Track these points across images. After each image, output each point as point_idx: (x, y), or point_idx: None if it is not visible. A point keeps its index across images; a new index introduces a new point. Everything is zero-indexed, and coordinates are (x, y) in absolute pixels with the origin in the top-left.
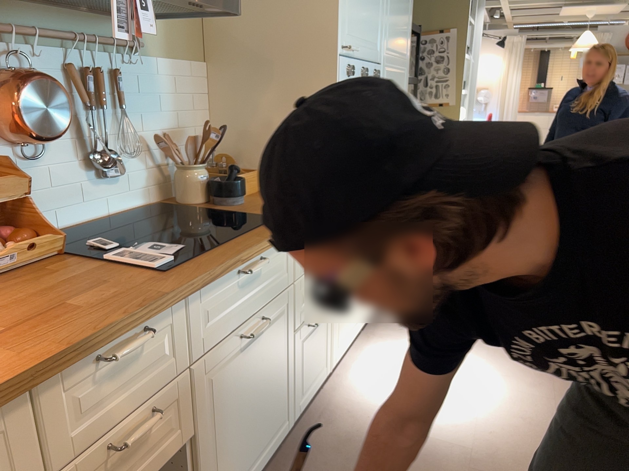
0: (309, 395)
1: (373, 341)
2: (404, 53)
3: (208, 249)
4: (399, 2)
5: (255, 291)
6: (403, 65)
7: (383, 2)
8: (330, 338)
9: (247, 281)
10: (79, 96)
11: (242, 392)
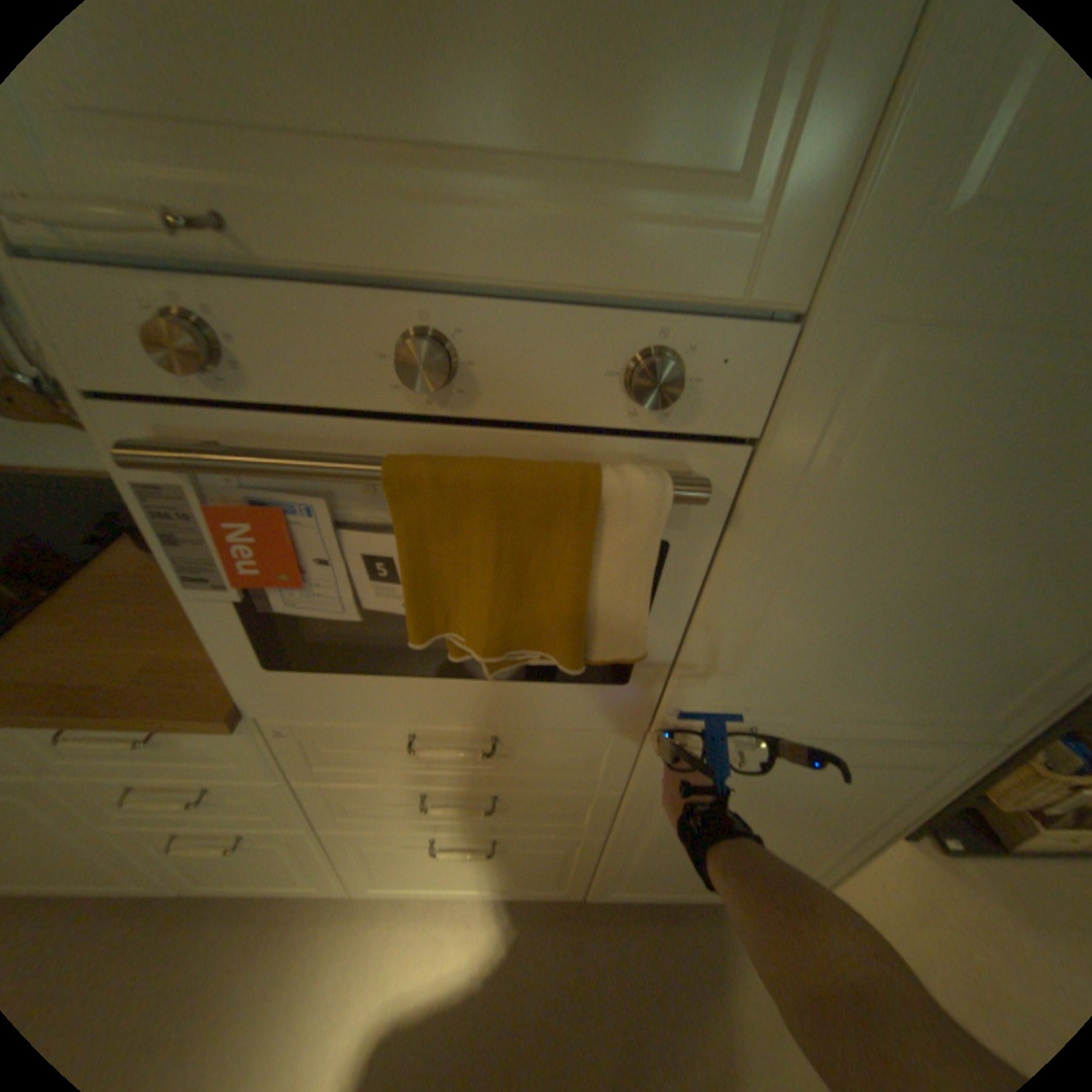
0: (238, 893)
1: (553, 938)
2: None
3: None
4: None
5: None
6: None
7: None
8: (327, 871)
9: None
10: None
11: None
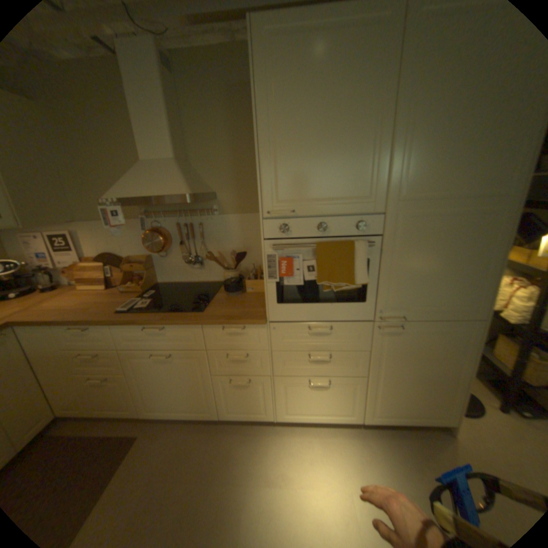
0: (239, 418)
1: (354, 442)
2: (490, 187)
3: (145, 312)
4: (460, 130)
5: (163, 341)
6: (487, 202)
7: (383, 148)
8: (272, 403)
9: (155, 334)
10: (179, 235)
11: (159, 378)
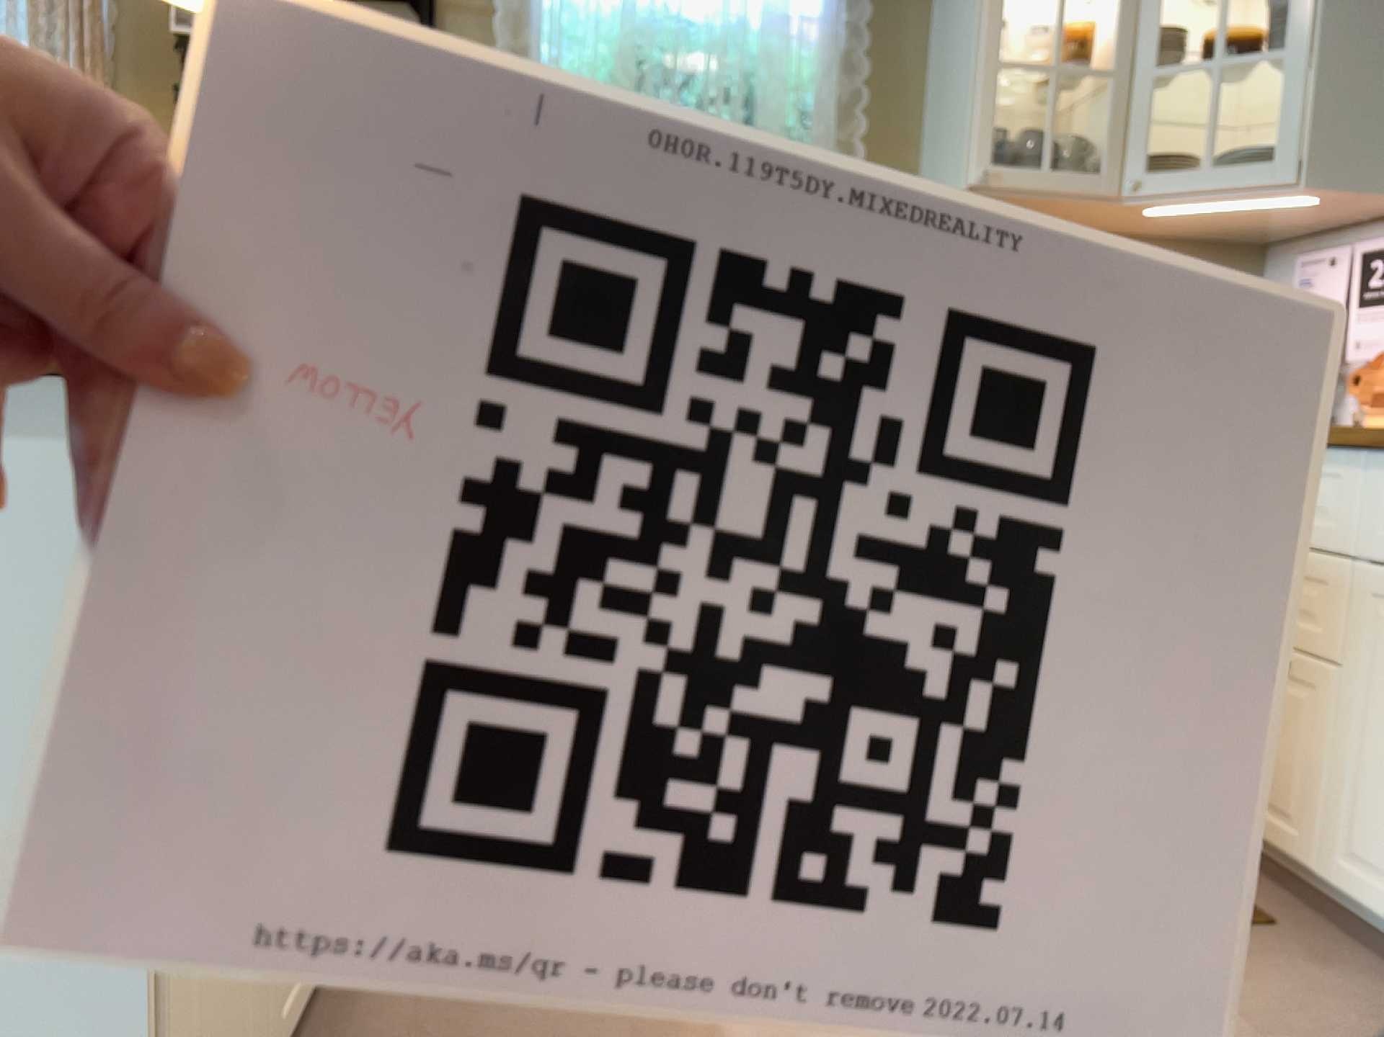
0: None
1: None
2: None
3: None
4: None
5: None
6: None
7: None
8: None
9: None
10: None
11: None
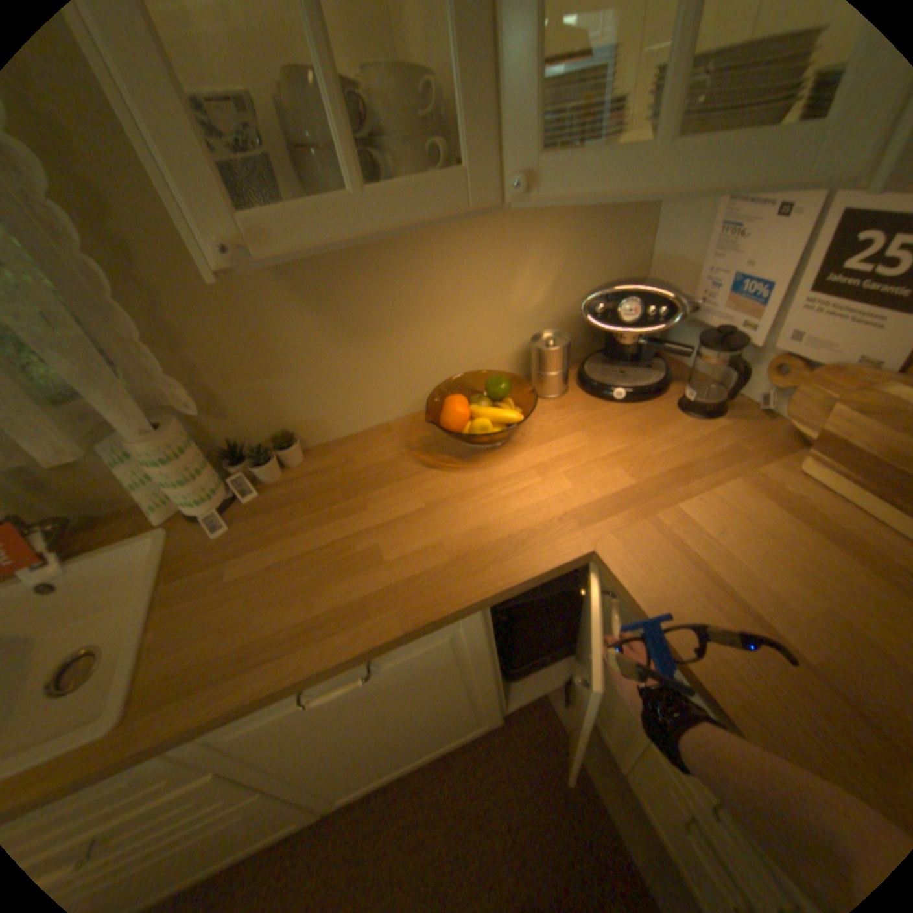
0: None
1: None
2: None
3: None
4: None
5: None
6: None
7: None
8: None
9: None
10: None
11: None
